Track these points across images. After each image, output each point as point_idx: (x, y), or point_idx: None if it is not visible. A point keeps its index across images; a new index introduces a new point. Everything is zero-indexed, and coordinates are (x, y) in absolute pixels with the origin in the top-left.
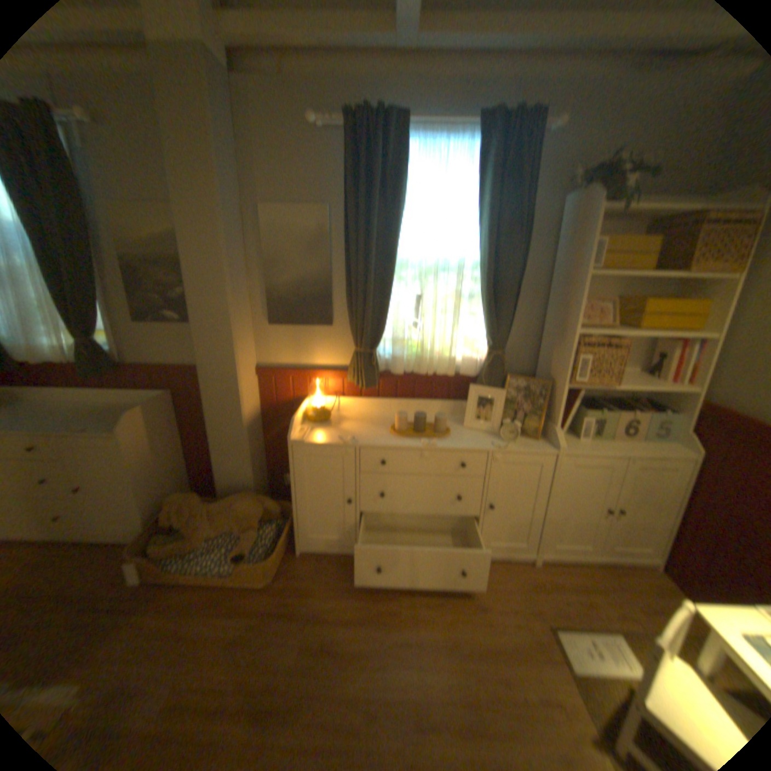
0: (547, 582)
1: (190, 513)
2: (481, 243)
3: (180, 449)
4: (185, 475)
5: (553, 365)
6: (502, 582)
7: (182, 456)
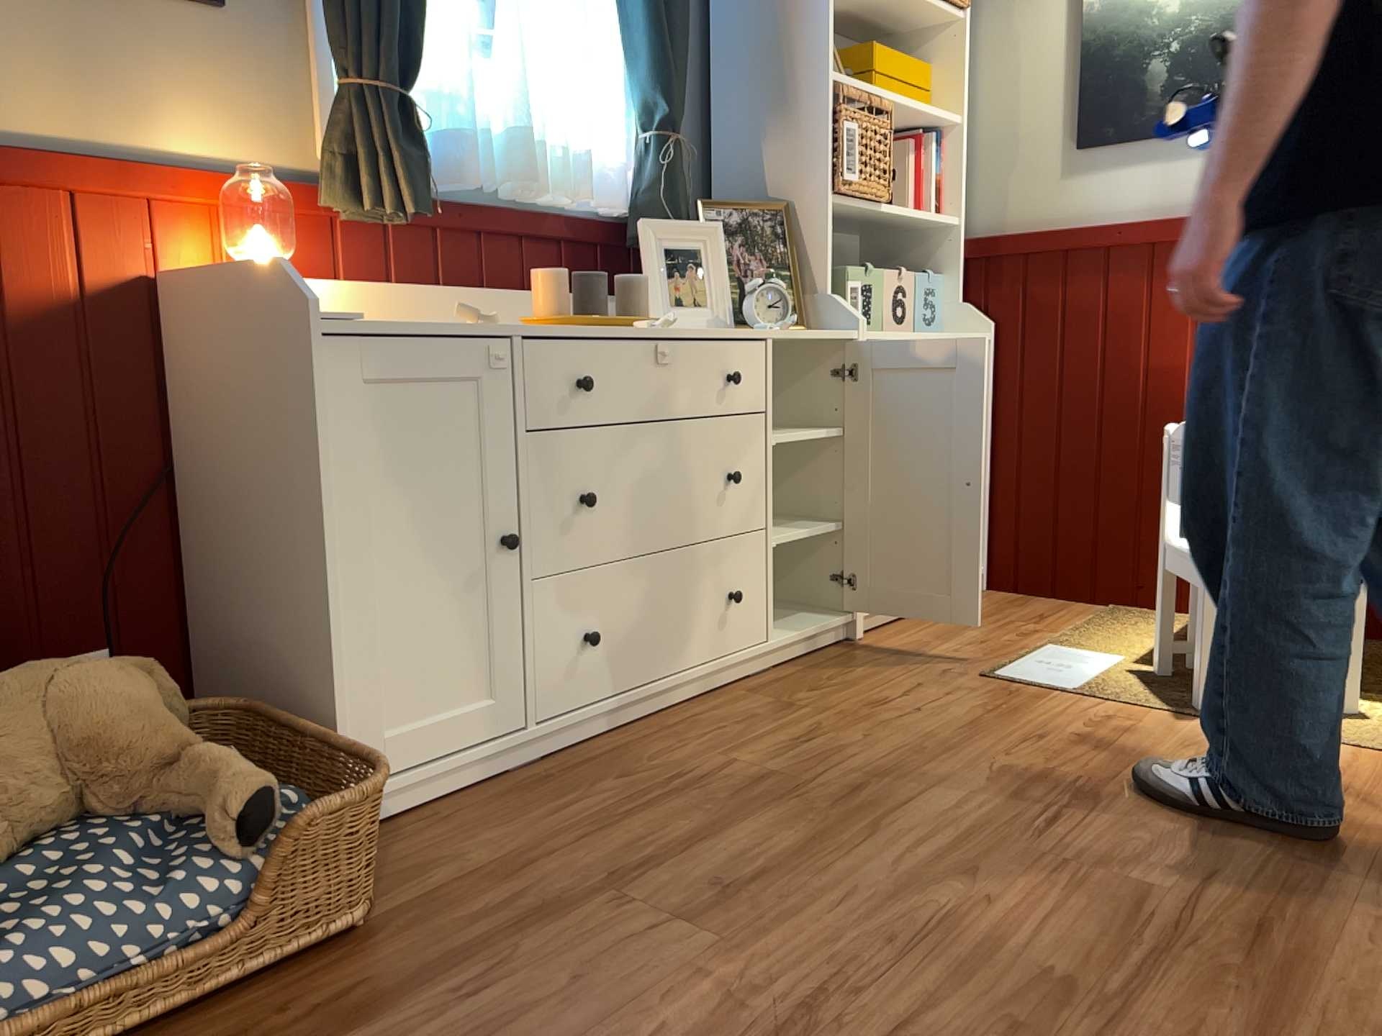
0: (895, 645)
1: None
2: None
3: None
4: None
5: (770, 175)
6: (843, 670)
7: None
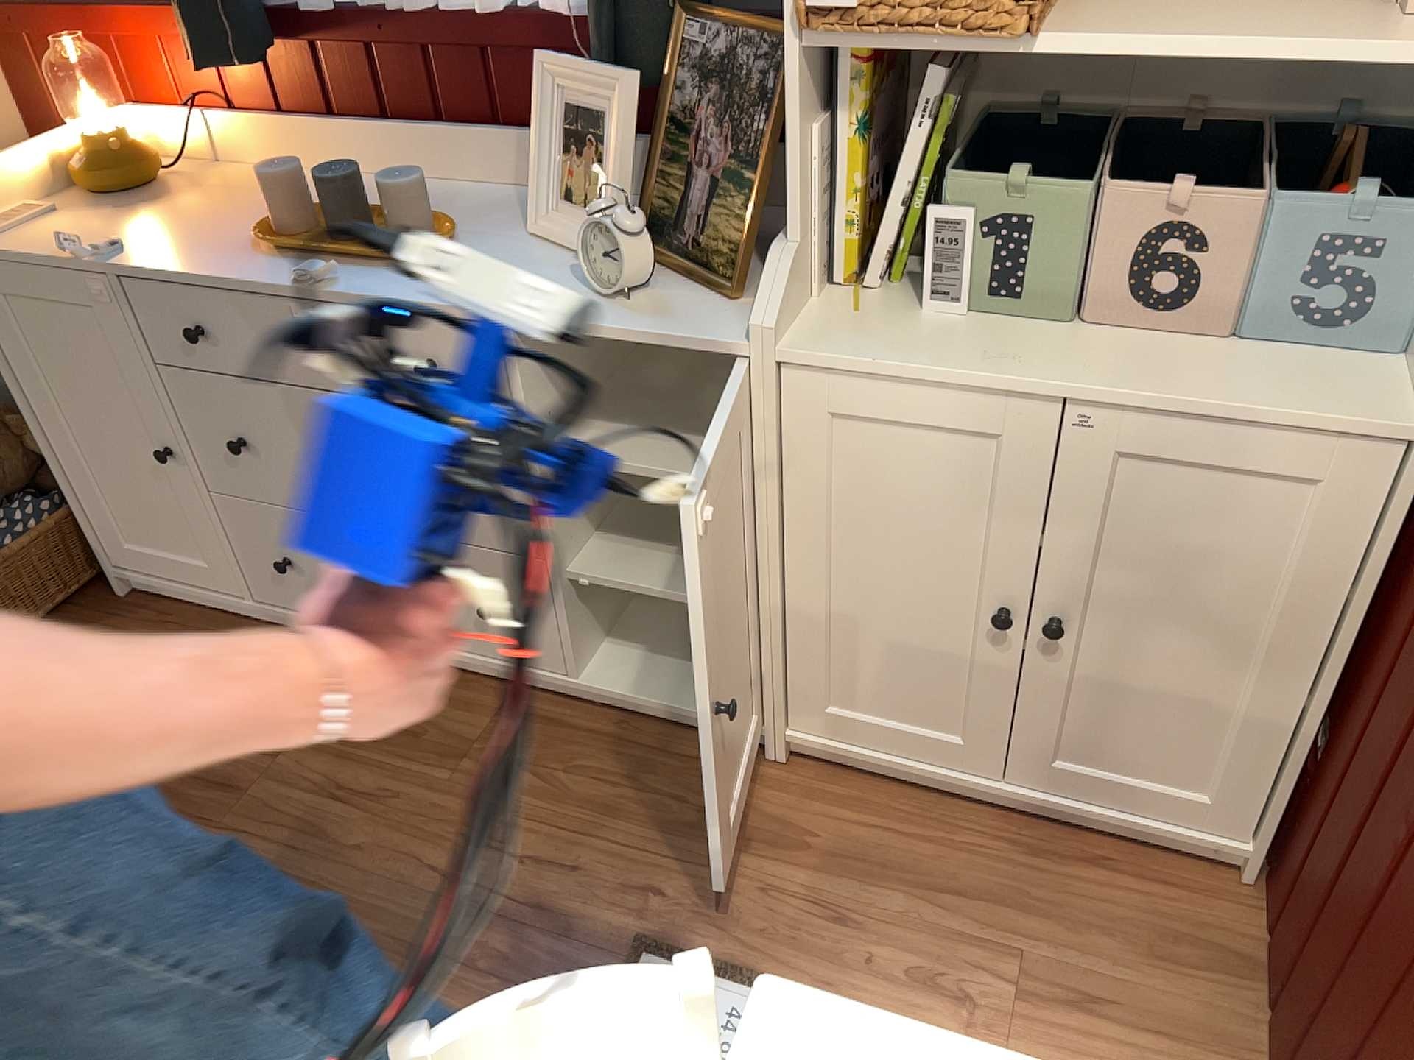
0: (768, 802)
1: None
2: None
3: None
4: None
5: None
6: (623, 768)
7: None
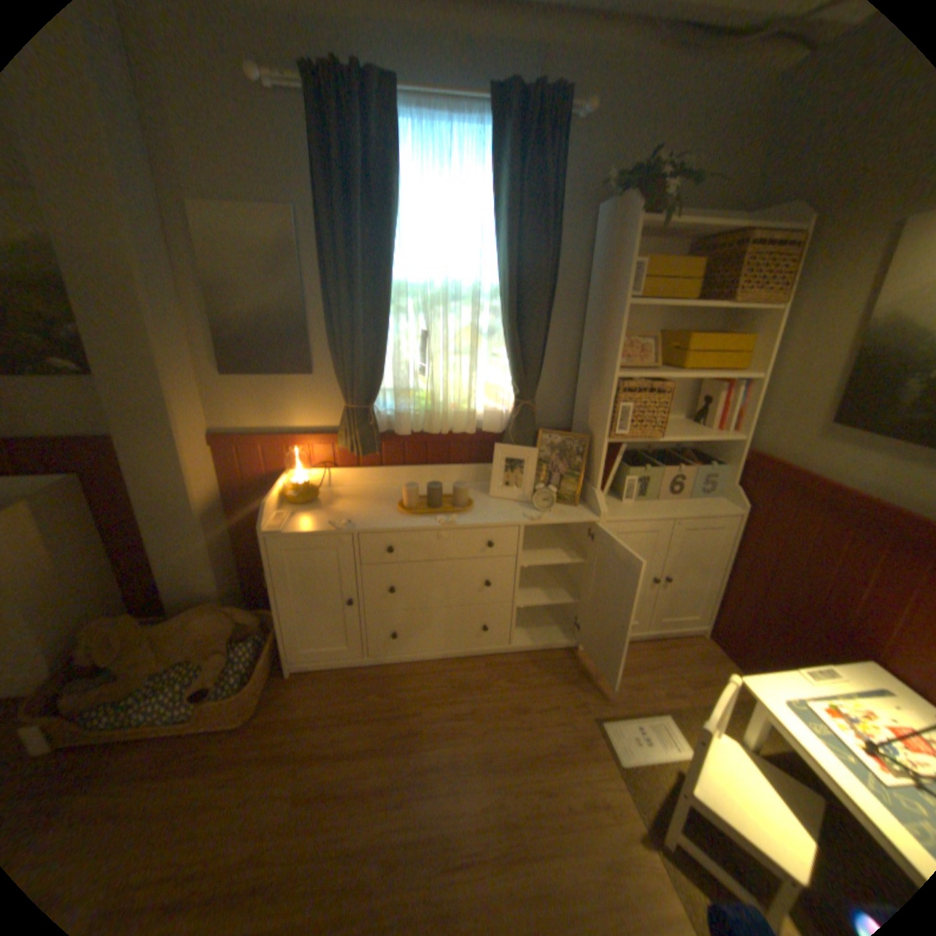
0: (591, 666)
1: (122, 642)
2: (500, 263)
3: (104, 553)
4: (115, 588)
5: (590, 416)
6: (541, 673)
7: (107, 562)
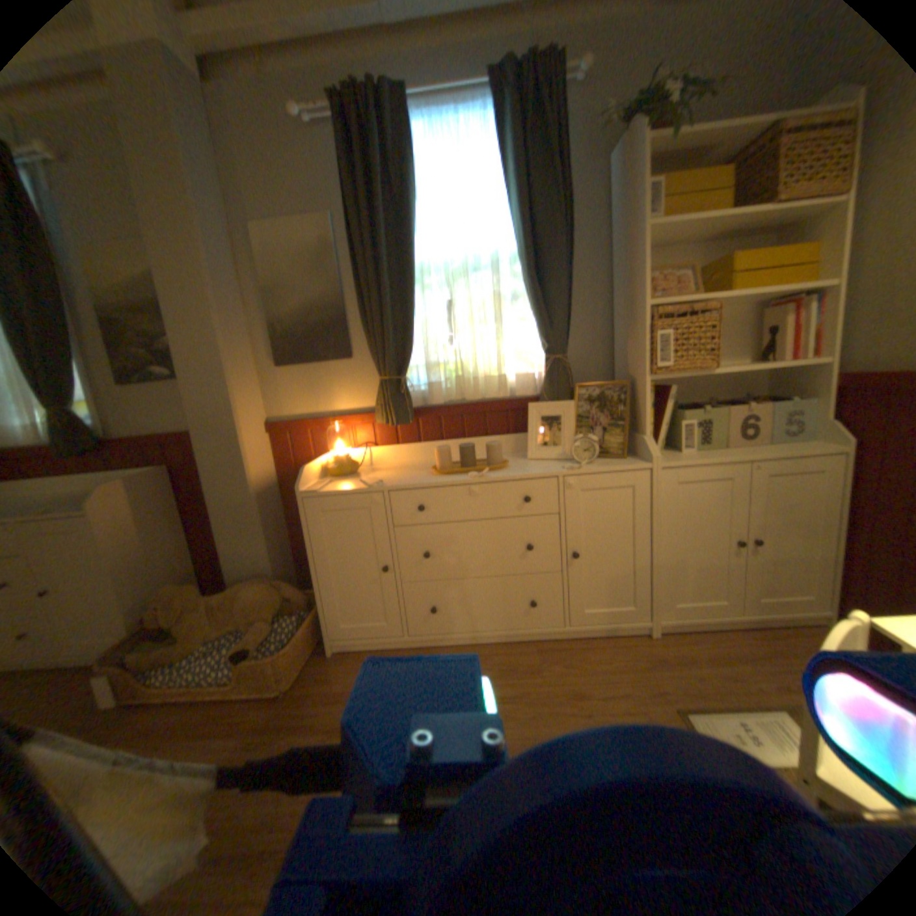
0: (671, 655)
1: (184, 605)
2: (517, 226)
3: (186, 539)
4: (194, 573)
5: (630, 361)
6: (607, 660)
7: (188, 547)
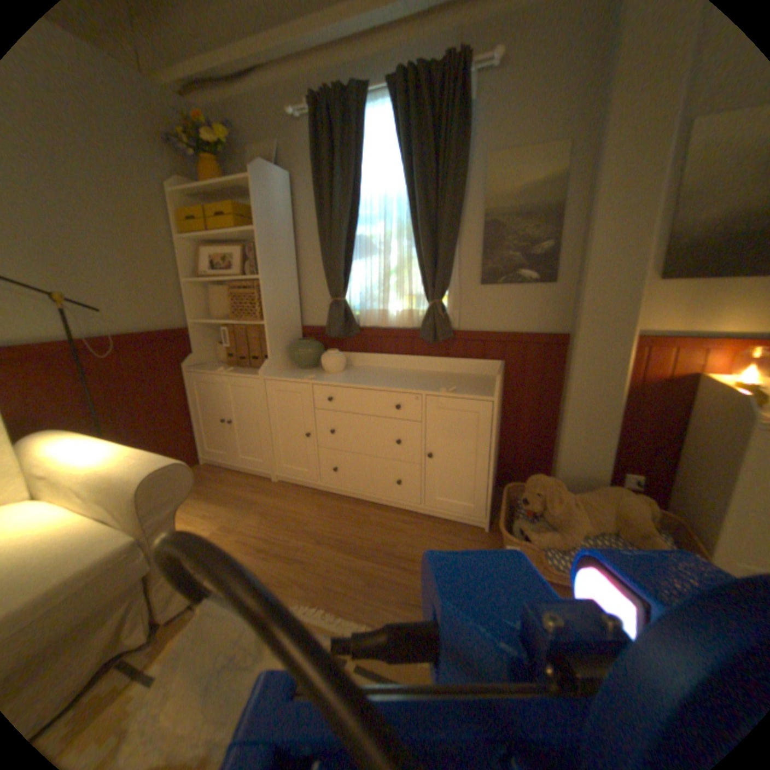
0: None
1: (565, 499)
2: None
3: (500, 427)
4: (497, 457)
5: None
6: None
7: (499, 434)
